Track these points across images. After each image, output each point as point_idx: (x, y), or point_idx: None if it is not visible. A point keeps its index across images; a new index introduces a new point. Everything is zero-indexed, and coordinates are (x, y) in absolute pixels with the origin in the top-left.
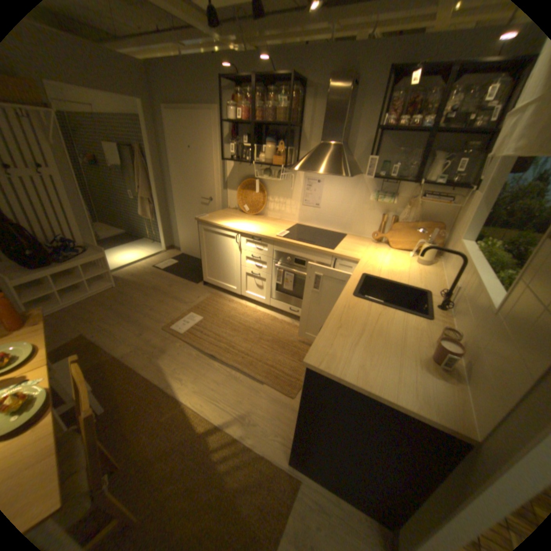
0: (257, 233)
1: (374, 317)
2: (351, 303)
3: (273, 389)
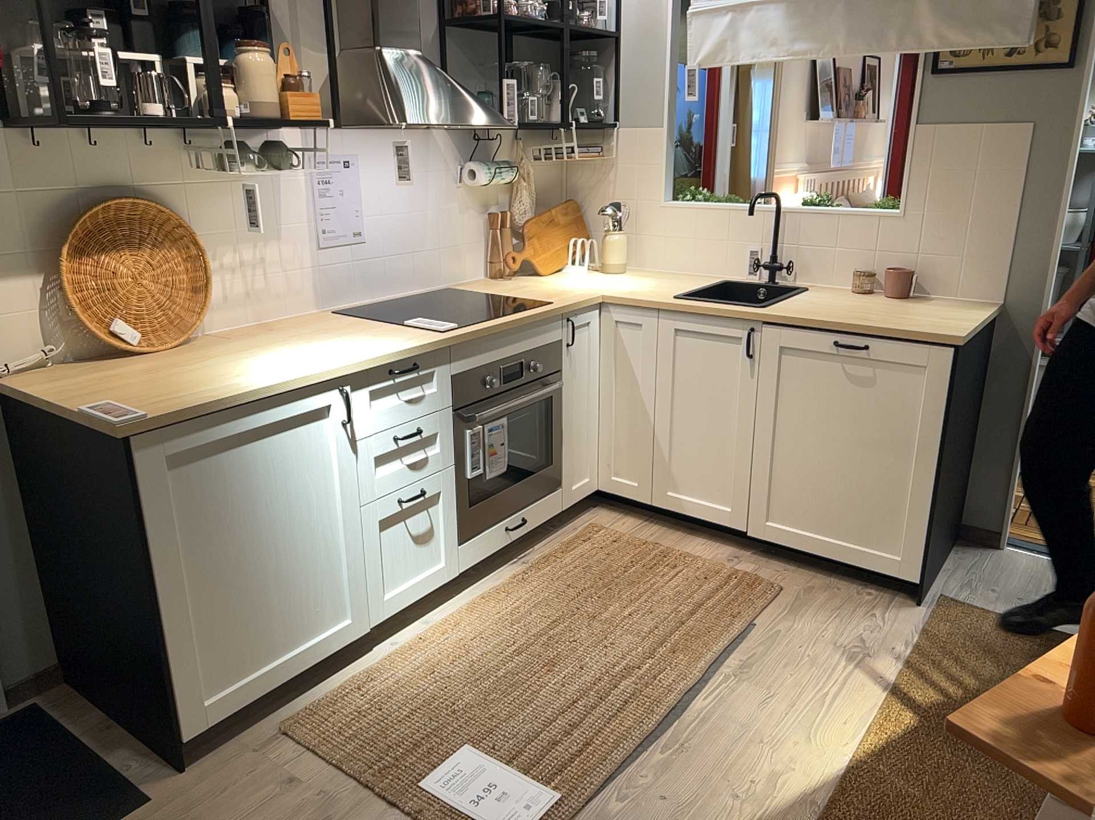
0: (404, 347)
1: (819, 306)
2: (788, 310)
3: (766, 608)
